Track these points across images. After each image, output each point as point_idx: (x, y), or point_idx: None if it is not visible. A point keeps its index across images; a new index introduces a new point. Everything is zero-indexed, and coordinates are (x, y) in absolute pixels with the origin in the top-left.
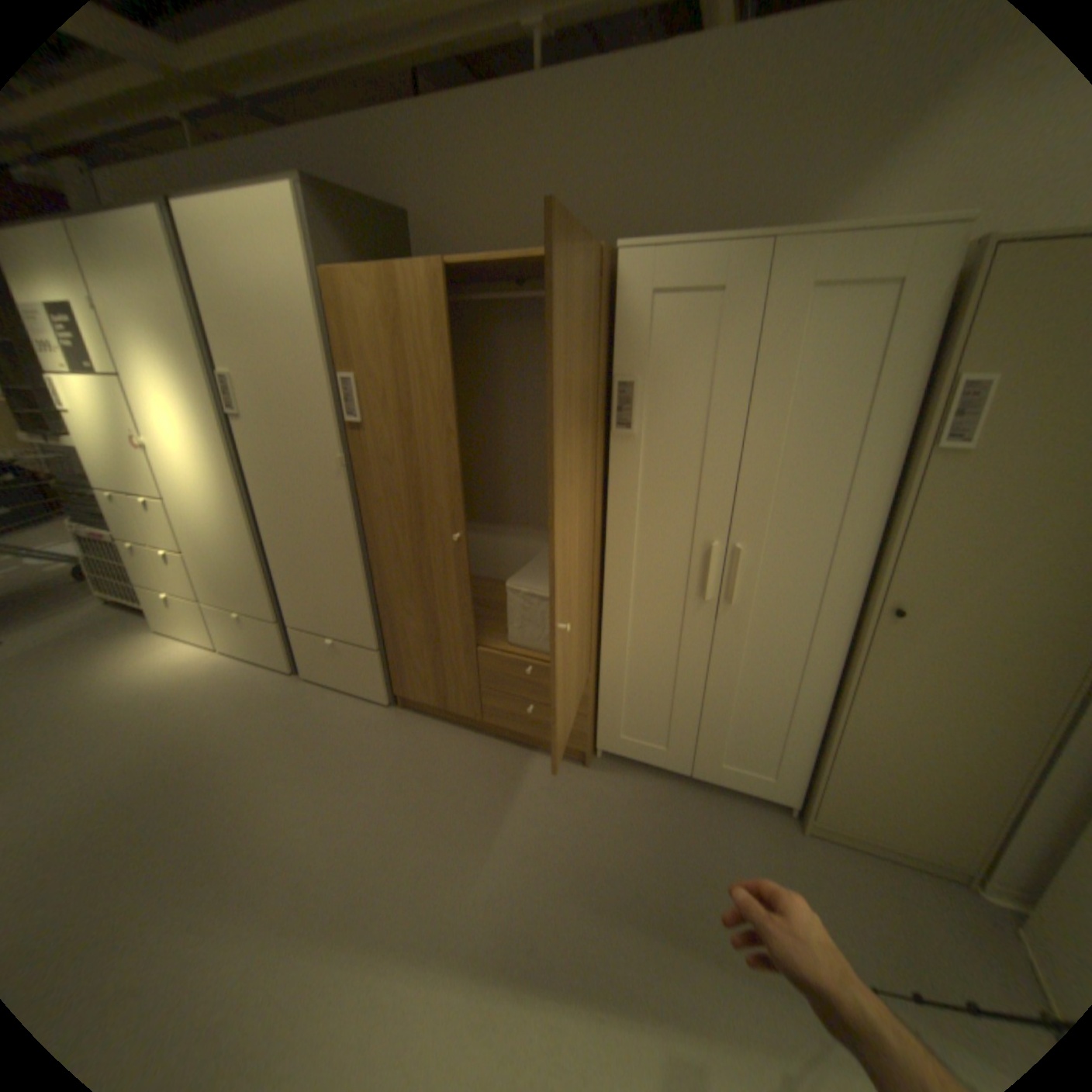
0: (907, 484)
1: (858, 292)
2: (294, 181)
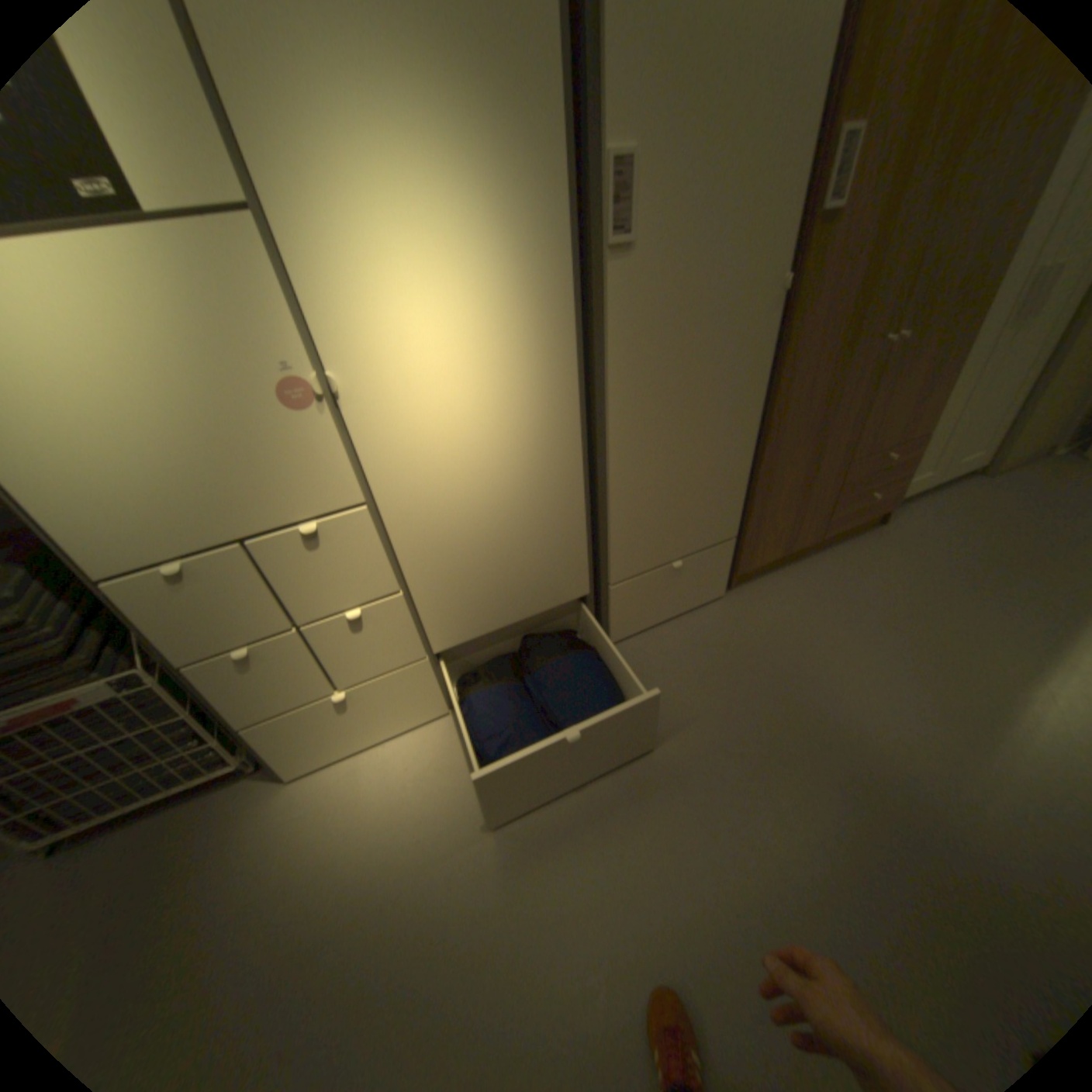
0: None
1: None
2: None
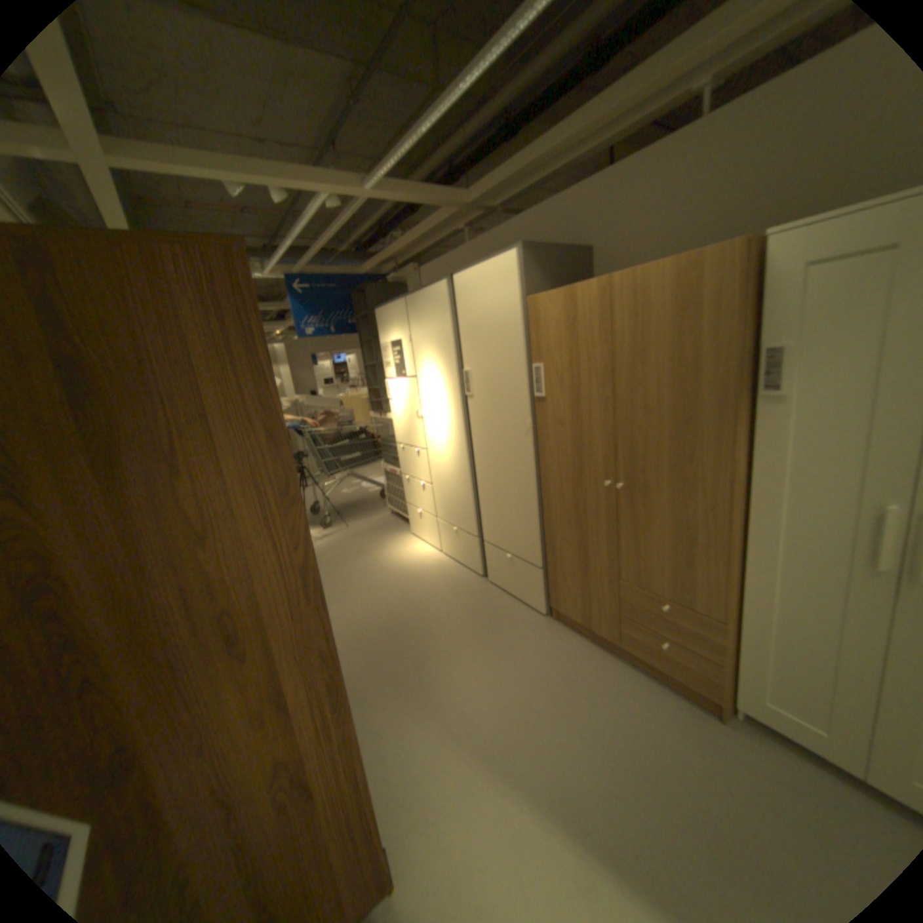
0: None
1: None
2: (517, 248)
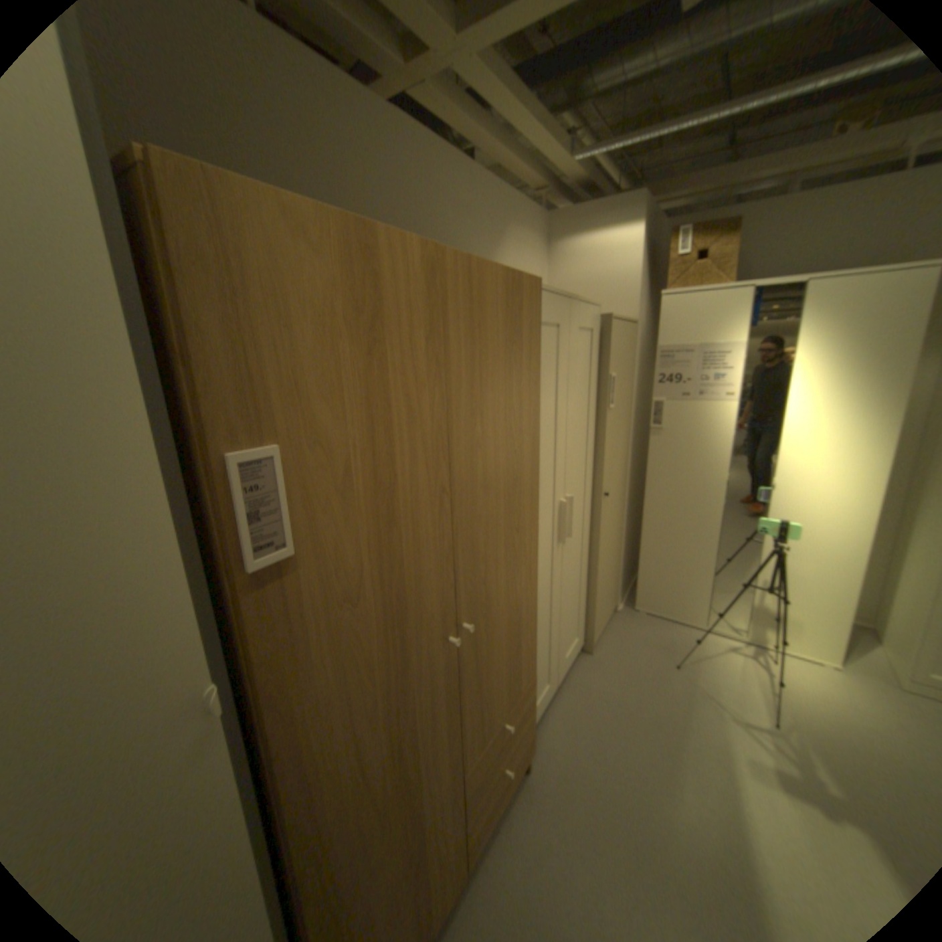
0: (598, 431)
1: (585, 335)
2: None
